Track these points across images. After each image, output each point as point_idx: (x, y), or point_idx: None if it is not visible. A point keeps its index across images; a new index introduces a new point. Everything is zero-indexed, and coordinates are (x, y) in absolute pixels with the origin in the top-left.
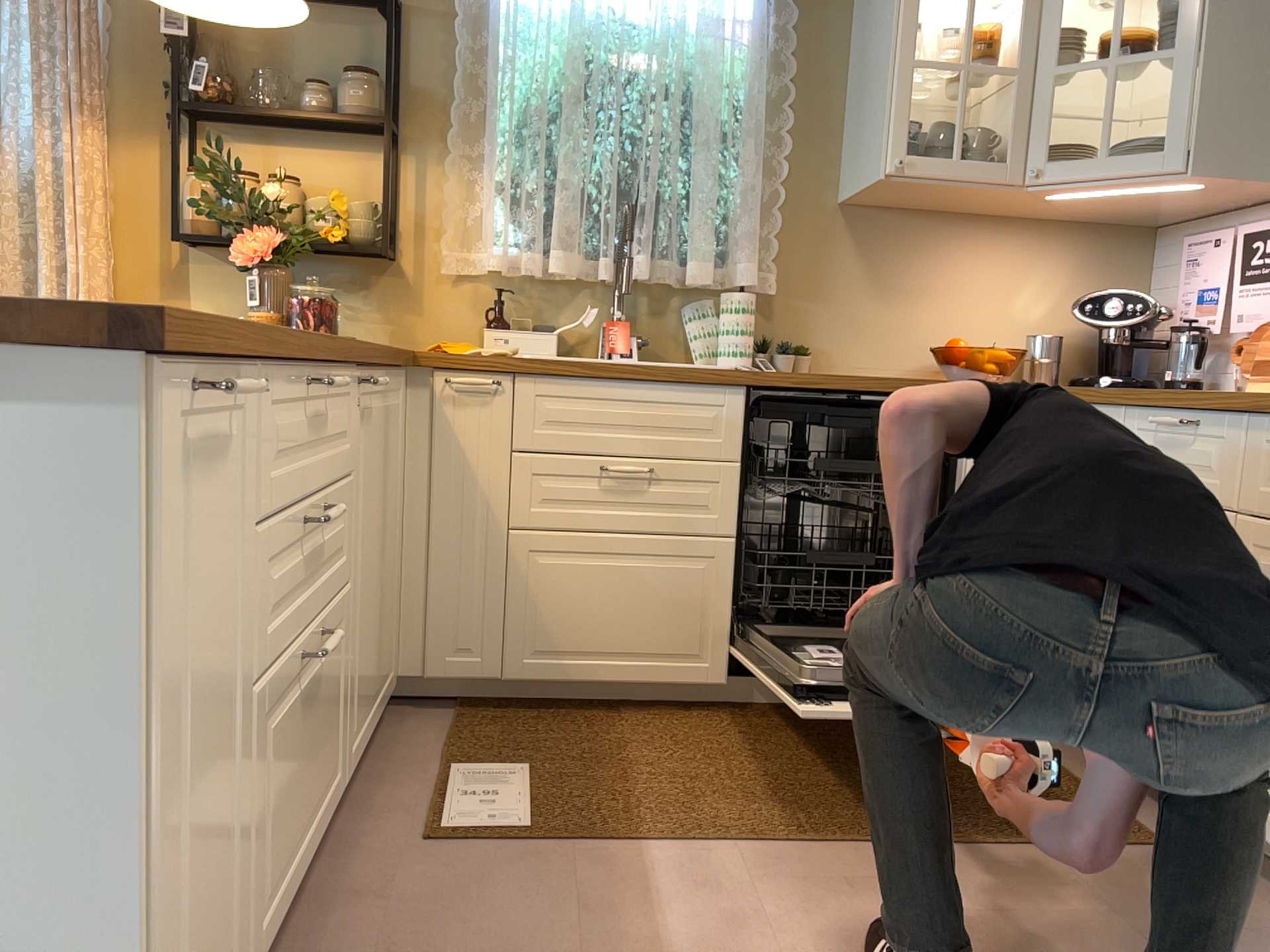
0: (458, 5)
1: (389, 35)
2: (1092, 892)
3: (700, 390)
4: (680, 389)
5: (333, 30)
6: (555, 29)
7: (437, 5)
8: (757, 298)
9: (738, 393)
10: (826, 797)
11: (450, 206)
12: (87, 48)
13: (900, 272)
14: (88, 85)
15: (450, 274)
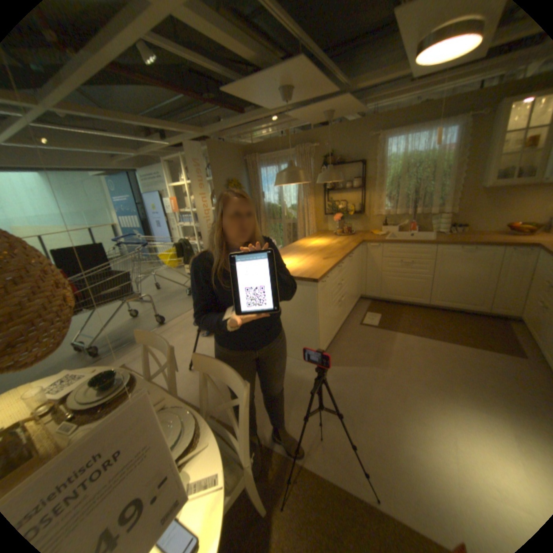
0: (376, 159)
1: (362, 166)
2: (493, 361)
3: (424, 245)
4: (419, 245)
5: (350, 168)
6: (399, 157)
7: (372, 158)
8: (452, 213)
9: (434, 246)
10: (441, 331)
11: (374, 201)
12: (309, 183)
13: (501, 202)
14: (309, 190)
15: (374, 215)
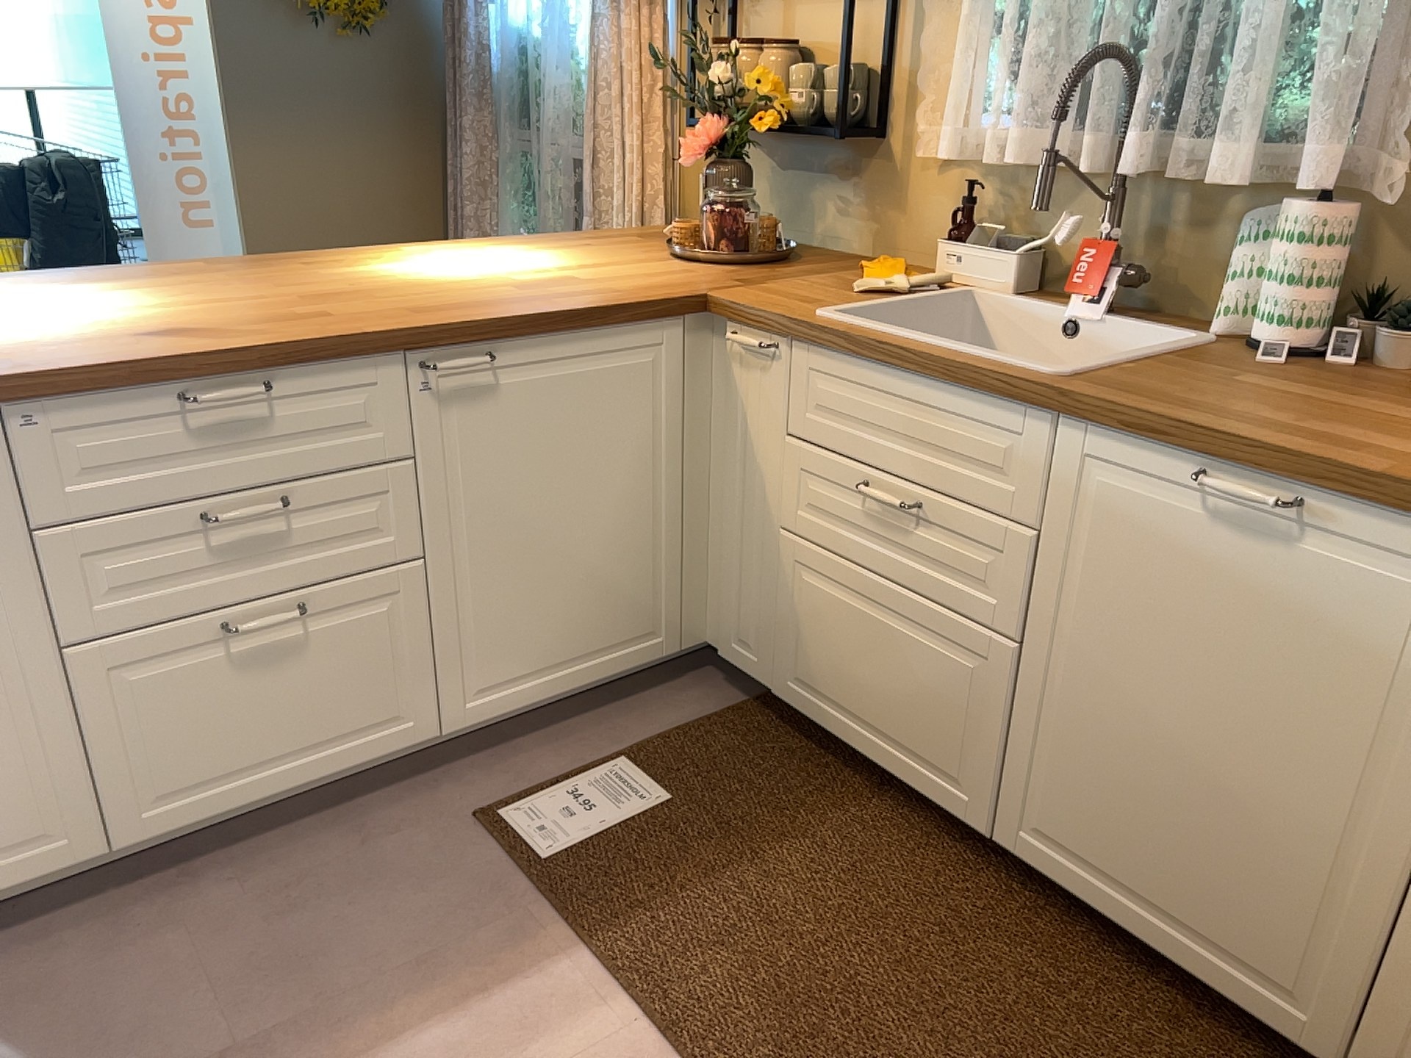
0: None
1: None
2: None
3: (989, 405)
4: (963, 397)
5: None
6: None
7: None
8: (1387, 210)
9: (1042, 421)
10: None
11: (926, 65)
12: None
13: None
14: None
15: (928, 160)
